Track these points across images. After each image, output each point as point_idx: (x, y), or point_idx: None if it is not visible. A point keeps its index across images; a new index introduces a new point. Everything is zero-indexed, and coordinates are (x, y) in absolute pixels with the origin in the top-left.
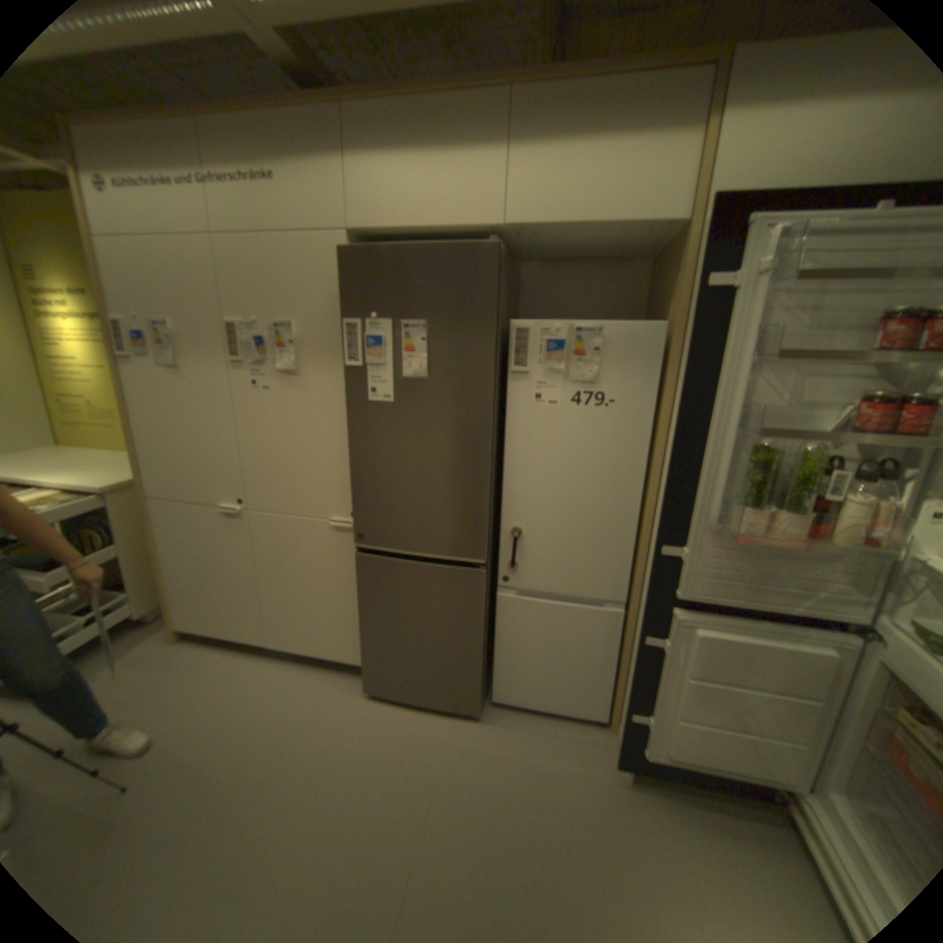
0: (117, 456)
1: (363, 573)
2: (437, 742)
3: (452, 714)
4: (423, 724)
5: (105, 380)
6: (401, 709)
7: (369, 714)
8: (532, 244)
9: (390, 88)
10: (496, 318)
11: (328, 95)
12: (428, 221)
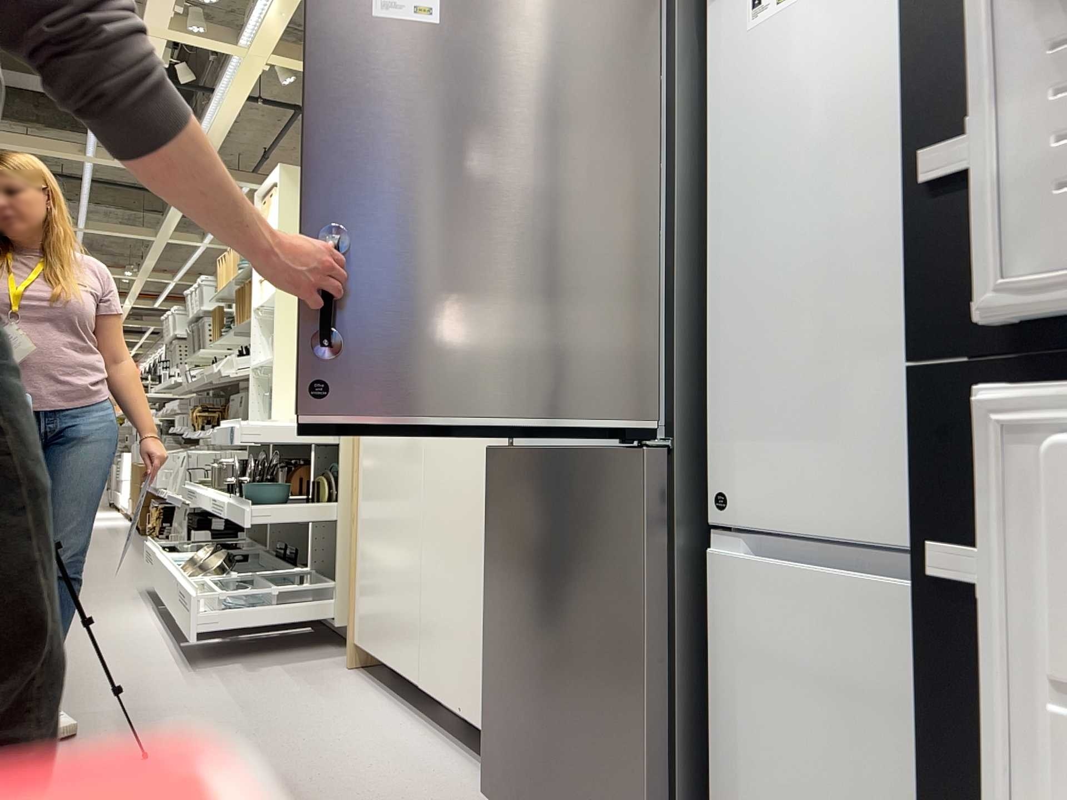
0: None
1: (491, 494)
2: None
3: None
4: None
5: None
6: None
7: None
8: None
9: None
10: None
11: None
12: None
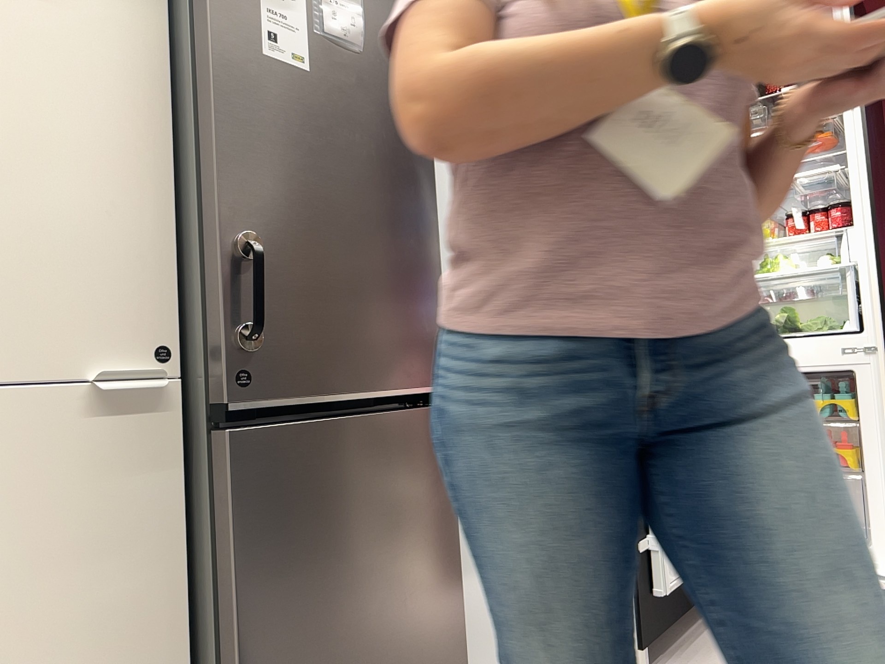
0: None
1: (243, 490)
2: None
3: None
4: None
5: None
6: None
7: None
8: None
9: None
10: None
11: None
12: None
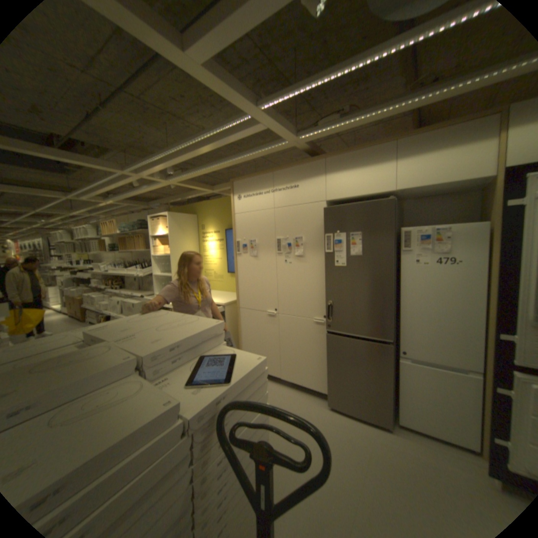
0: (222, 293)
1: (329, 344)
2: (369, 438)
3: (376, 427)
4: (361, 428)
5: (221, 263)
6: (347, 419)
7: (331, 417)
8: (409, 194)
9: (345, 150)
10: (394, 228)
11: (320, 157)
12: (360, 193)
